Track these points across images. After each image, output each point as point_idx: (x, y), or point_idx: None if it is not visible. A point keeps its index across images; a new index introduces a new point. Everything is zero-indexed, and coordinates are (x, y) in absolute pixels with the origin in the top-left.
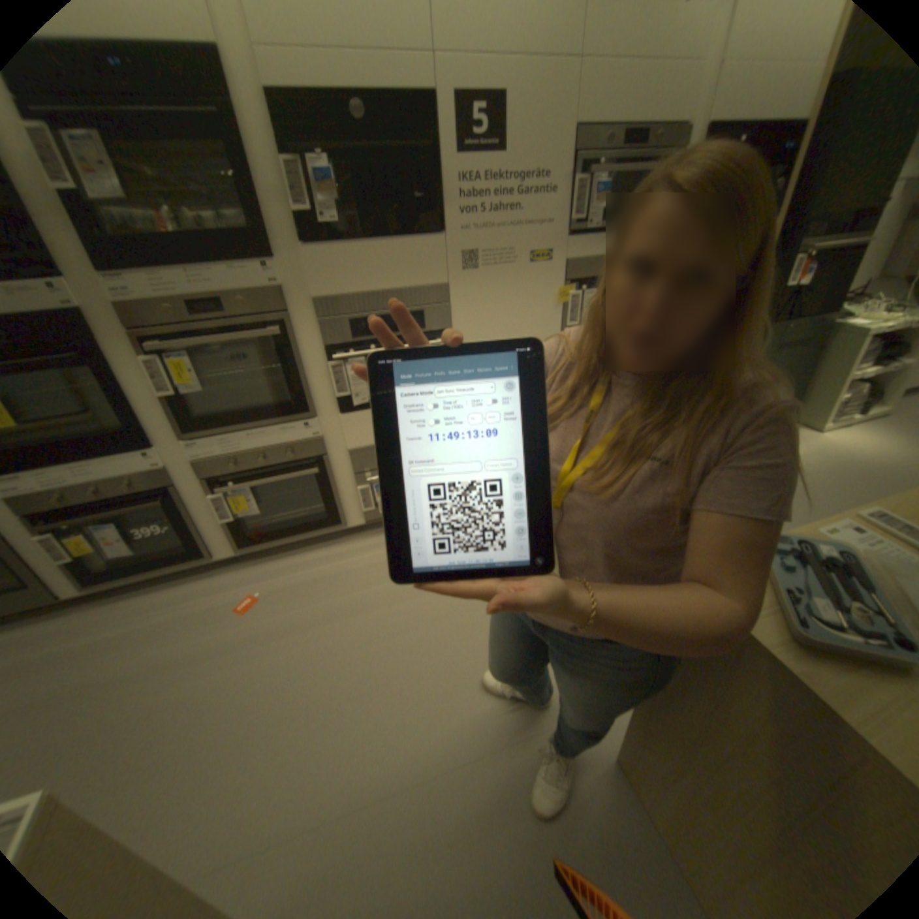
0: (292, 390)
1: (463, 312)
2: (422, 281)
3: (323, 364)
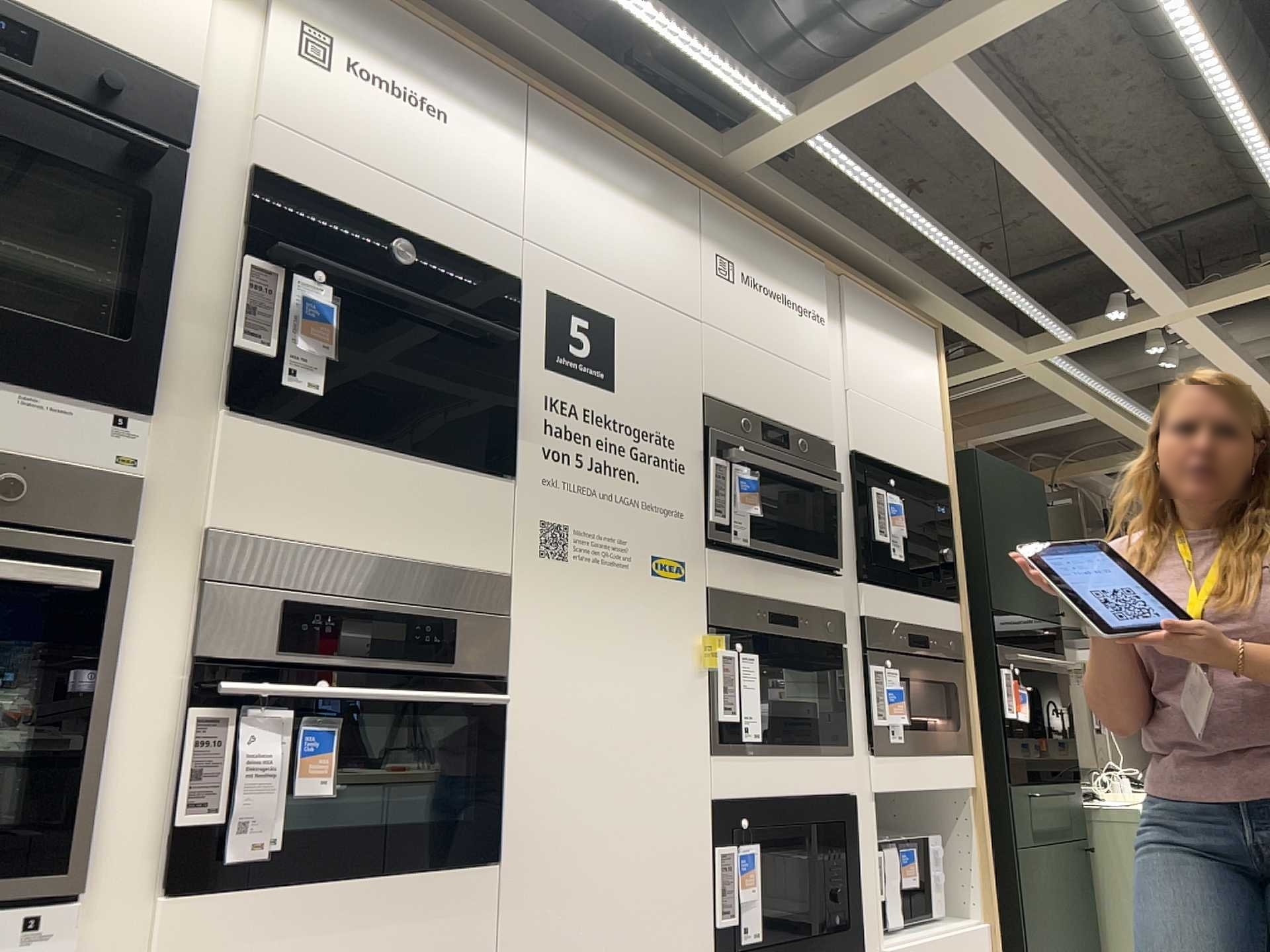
0: (33, 786)
1: (537, 644)
2: (465, 555)
3: (172, 712)
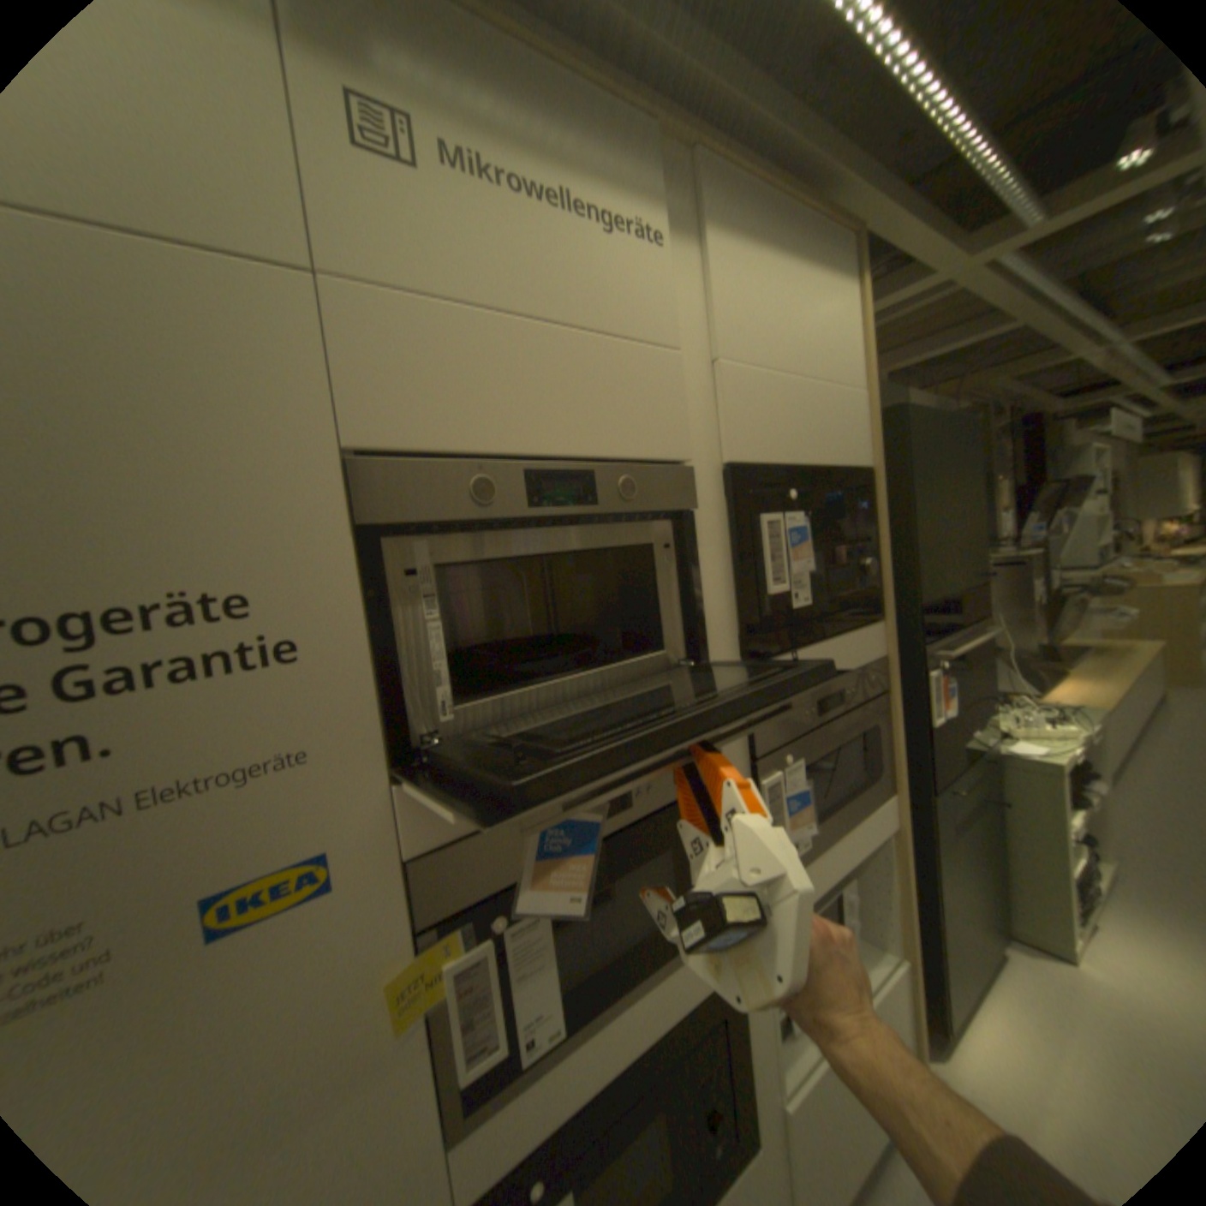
0: None
1: None
2: None
3: None
